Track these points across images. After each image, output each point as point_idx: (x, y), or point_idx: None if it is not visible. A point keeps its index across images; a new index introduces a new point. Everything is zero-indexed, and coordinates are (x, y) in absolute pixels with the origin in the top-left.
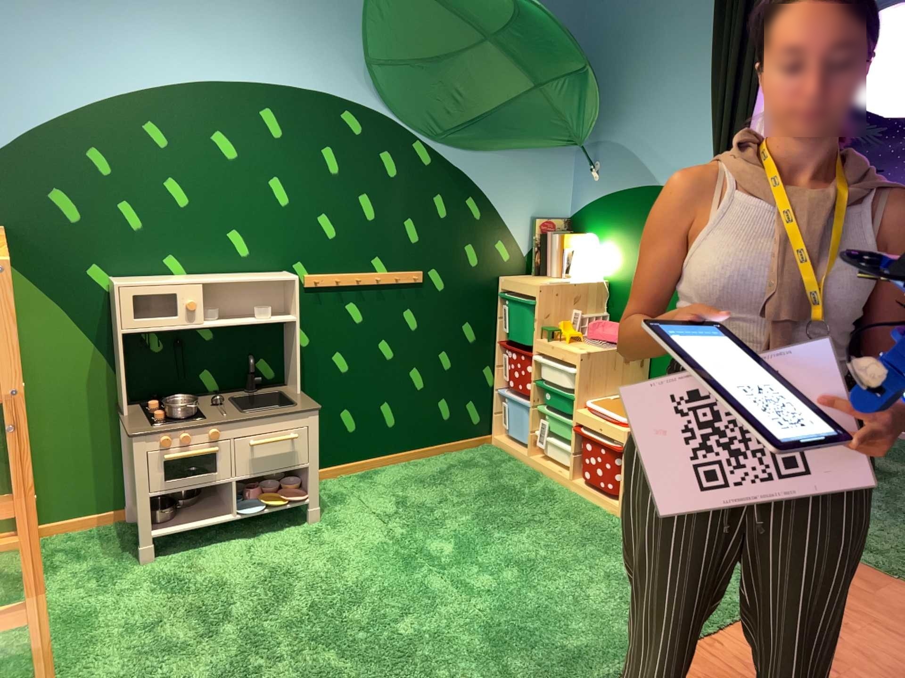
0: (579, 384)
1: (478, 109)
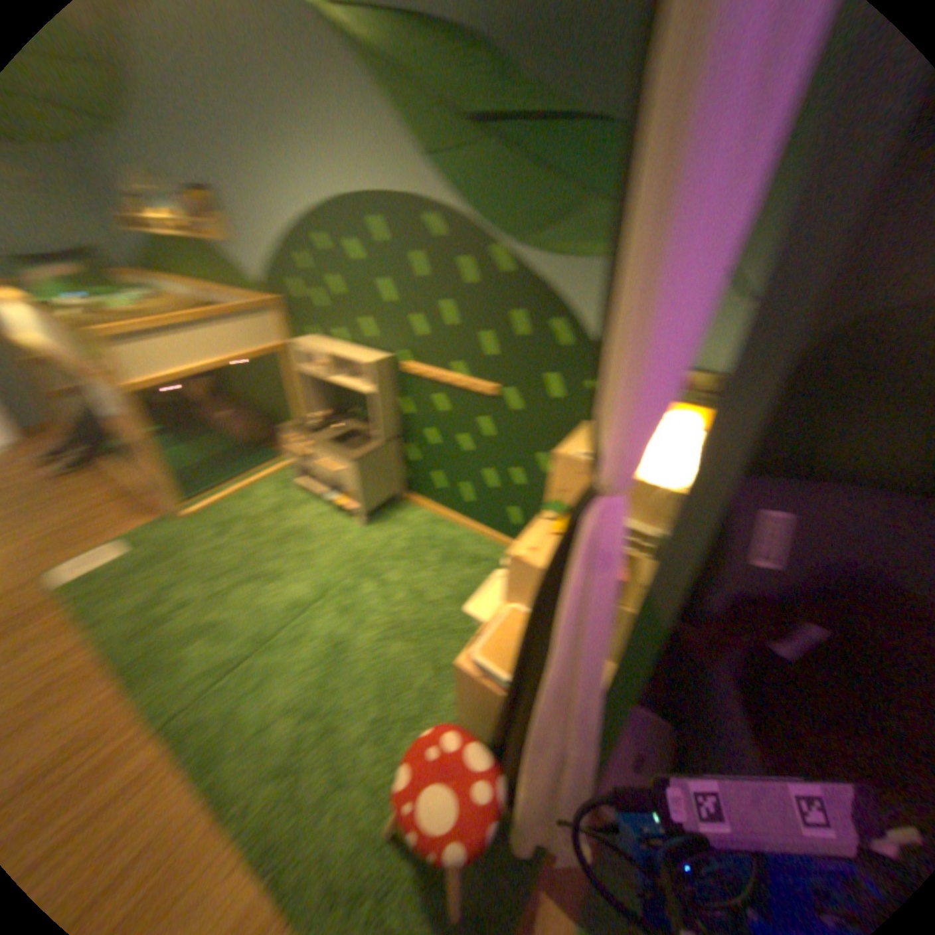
0: (507, 587)
1: (561, 189)
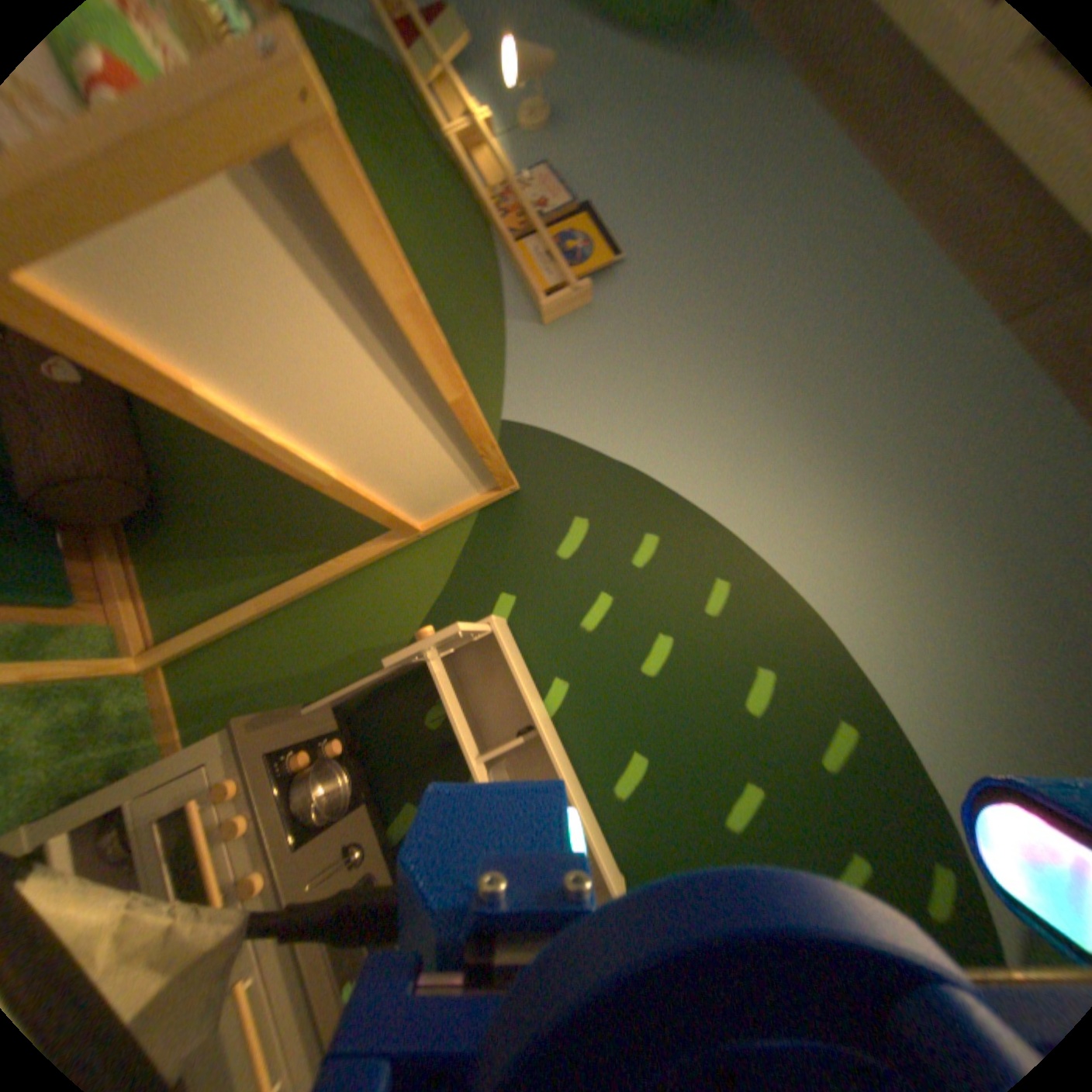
0: None
1: None
